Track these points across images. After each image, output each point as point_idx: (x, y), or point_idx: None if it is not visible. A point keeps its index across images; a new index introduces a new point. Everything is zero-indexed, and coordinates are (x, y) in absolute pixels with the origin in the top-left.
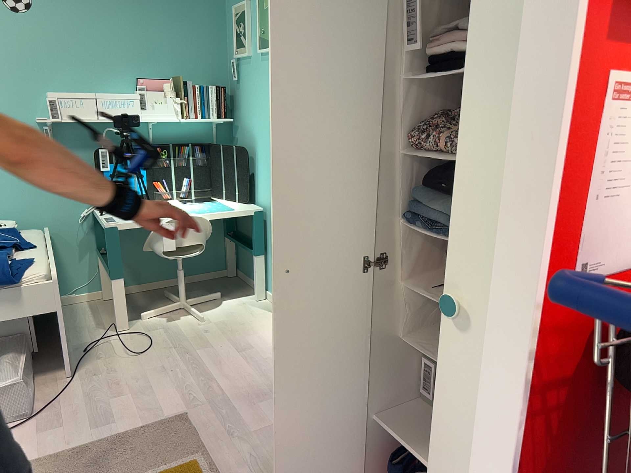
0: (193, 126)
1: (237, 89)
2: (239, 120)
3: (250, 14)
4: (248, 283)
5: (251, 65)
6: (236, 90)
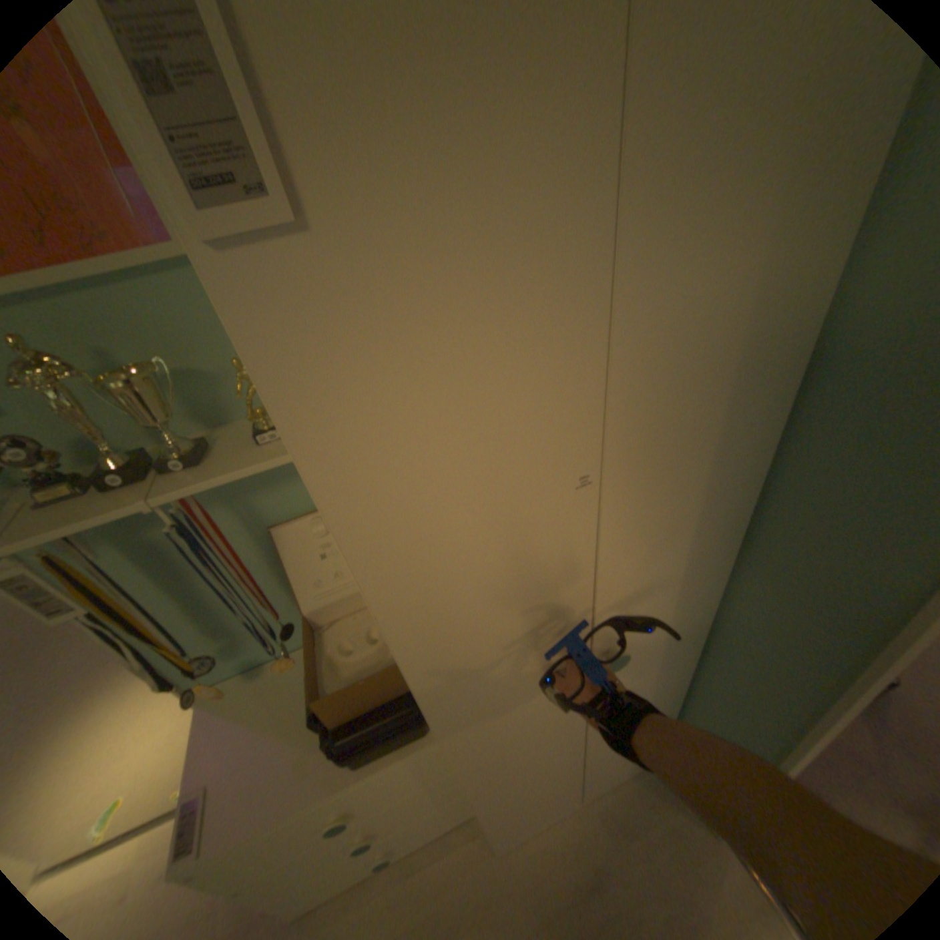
0: None
1: None
2: None
3: None
4: None
5: None
6: None
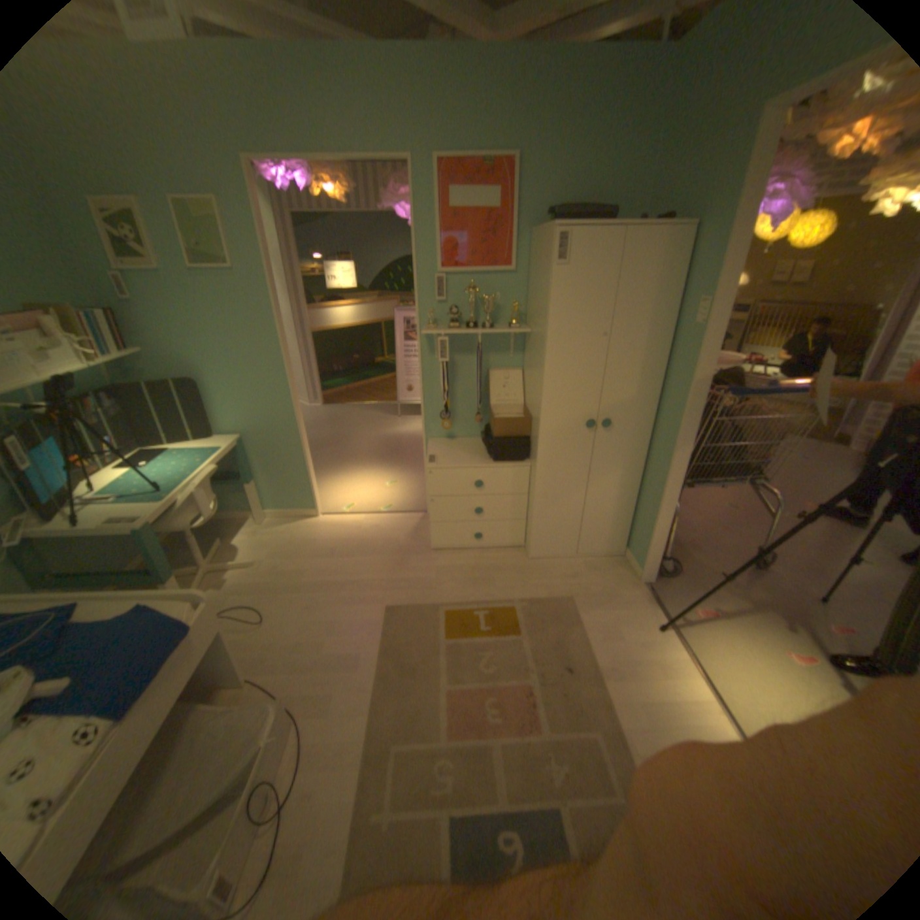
0: (81, 369)
1: (129, 309)
2: (143, 348)
3: (149, 215)
4: (223, 518)
5: (164, 281)
6: (124, 311)
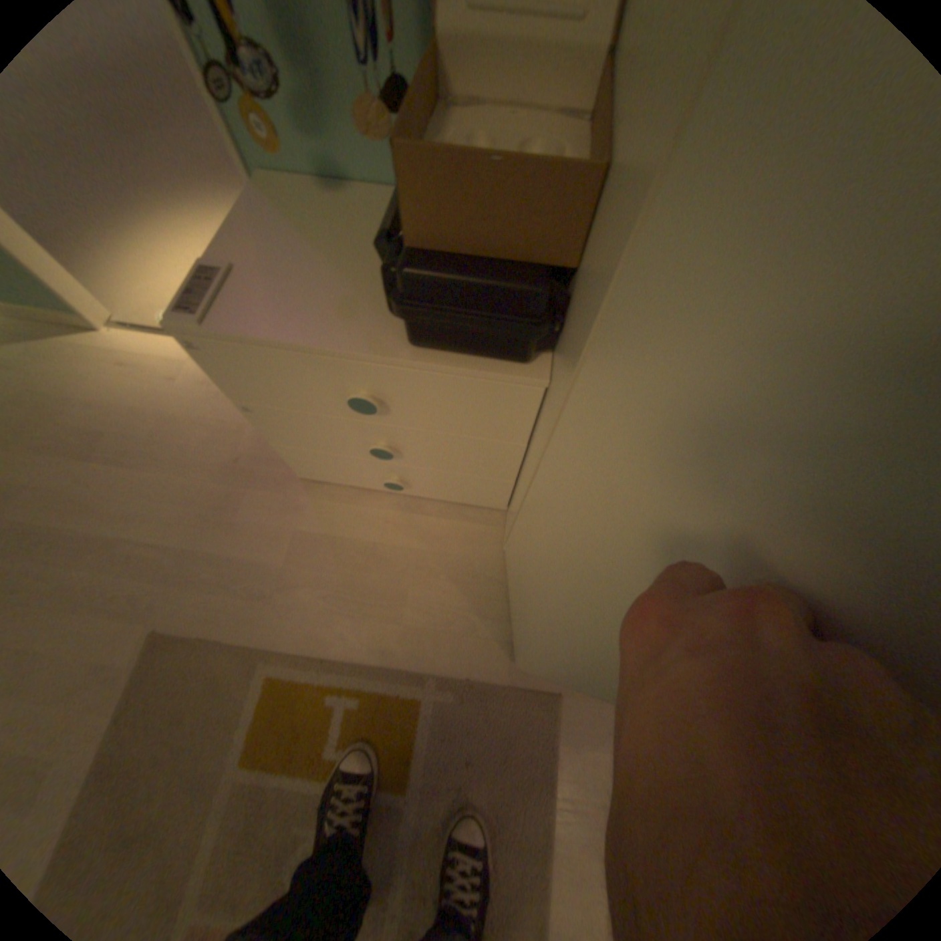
0: None
1: None
2: None
3: None
4: None
5: None
6: None
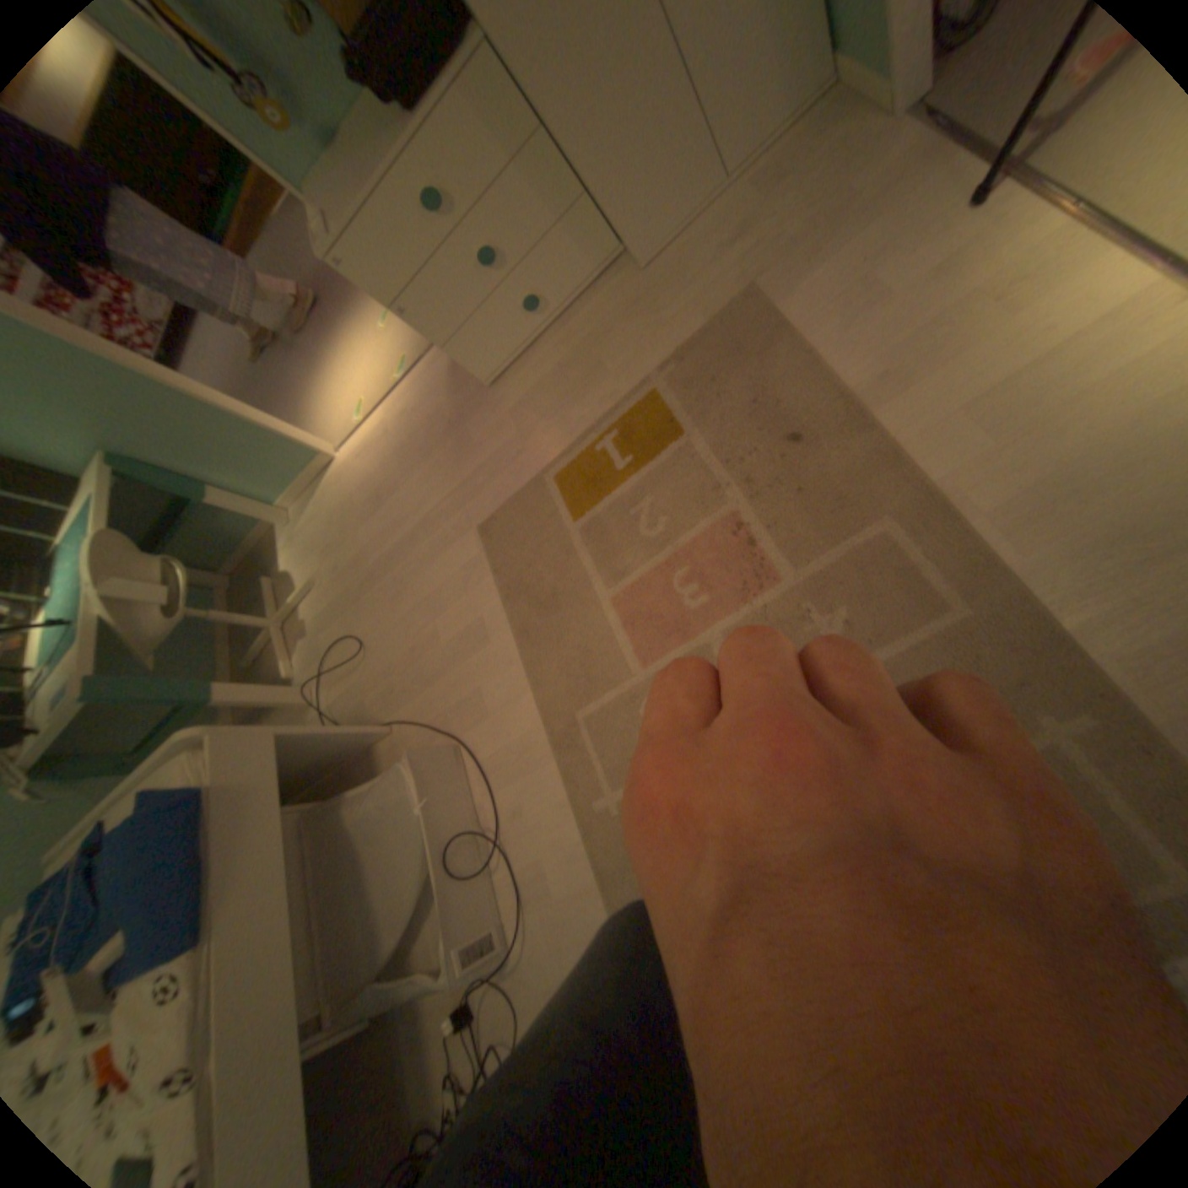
0: None
1: None
2: None
3: None
4: (247, 546)
5: None
6: None
